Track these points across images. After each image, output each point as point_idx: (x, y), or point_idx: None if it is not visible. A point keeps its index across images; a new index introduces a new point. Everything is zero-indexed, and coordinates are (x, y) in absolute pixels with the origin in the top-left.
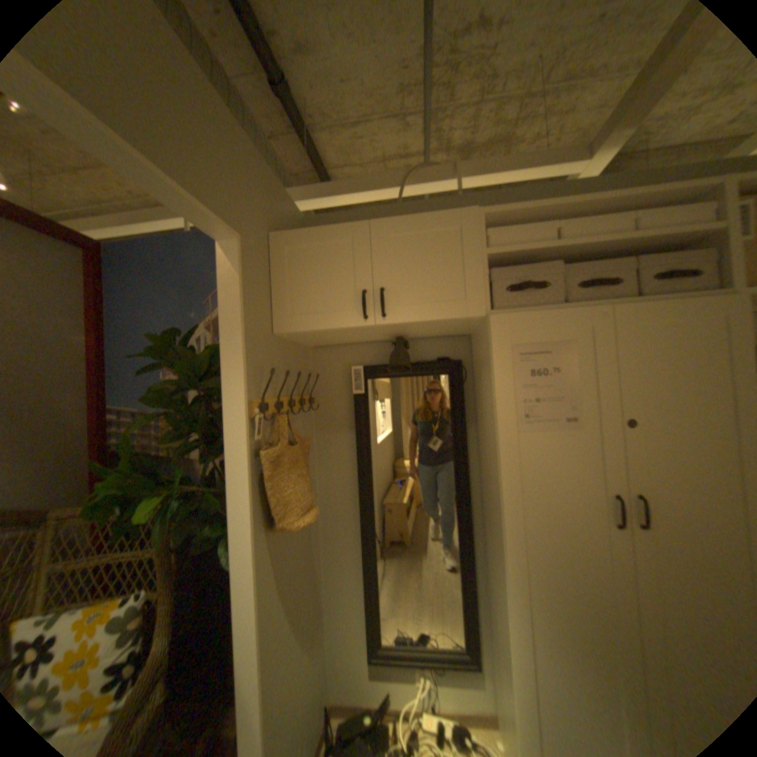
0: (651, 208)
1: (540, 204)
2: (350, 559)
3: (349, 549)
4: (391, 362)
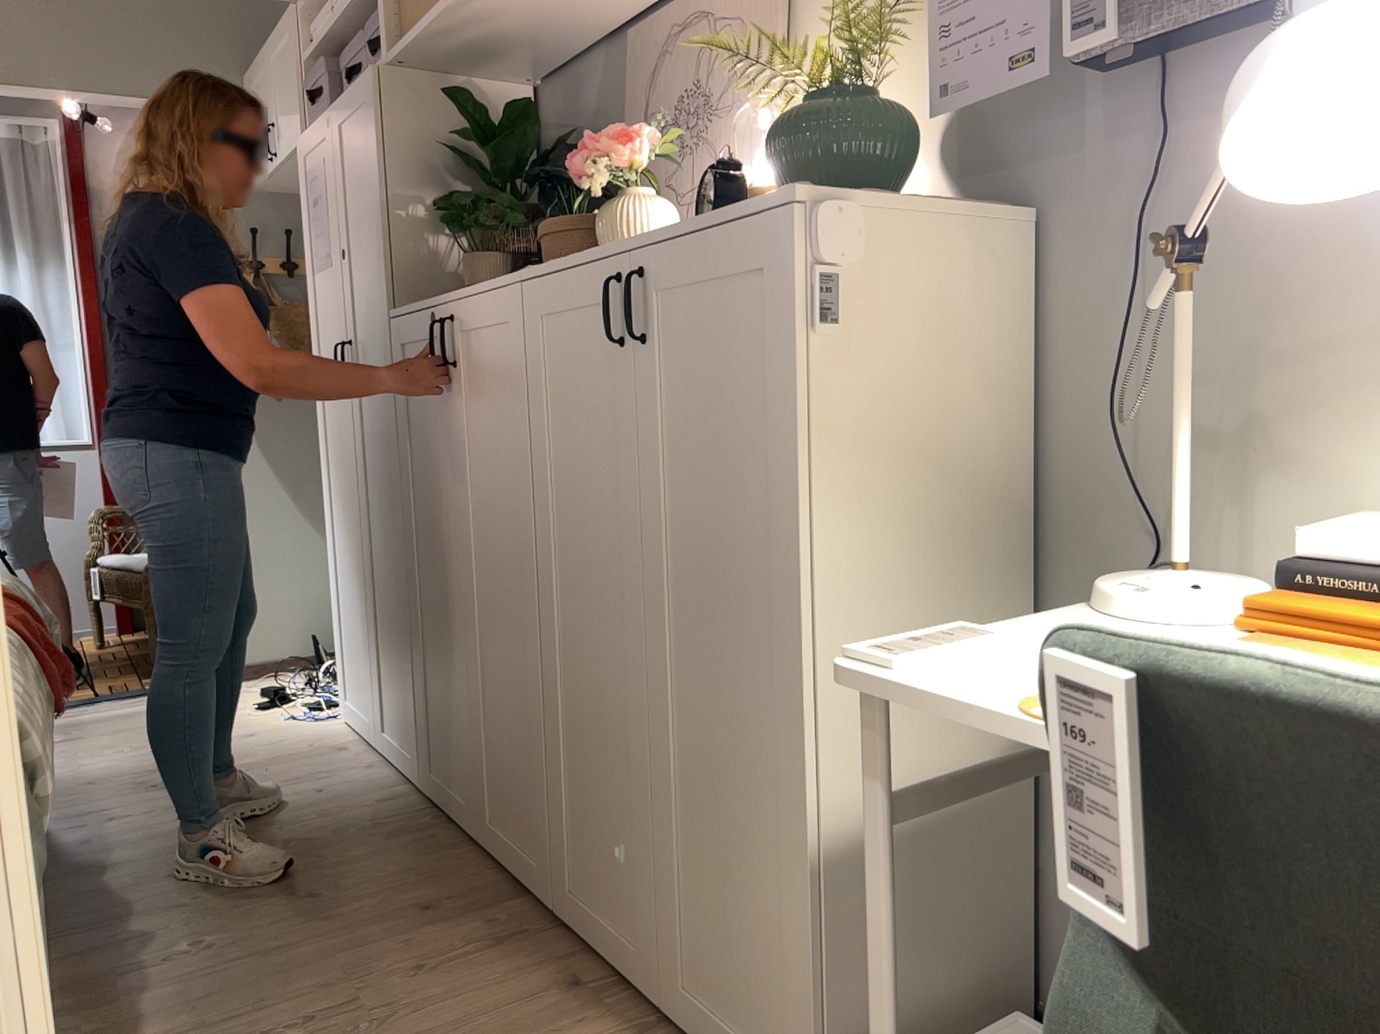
0: None
1: None
2: None
3: None
4: None
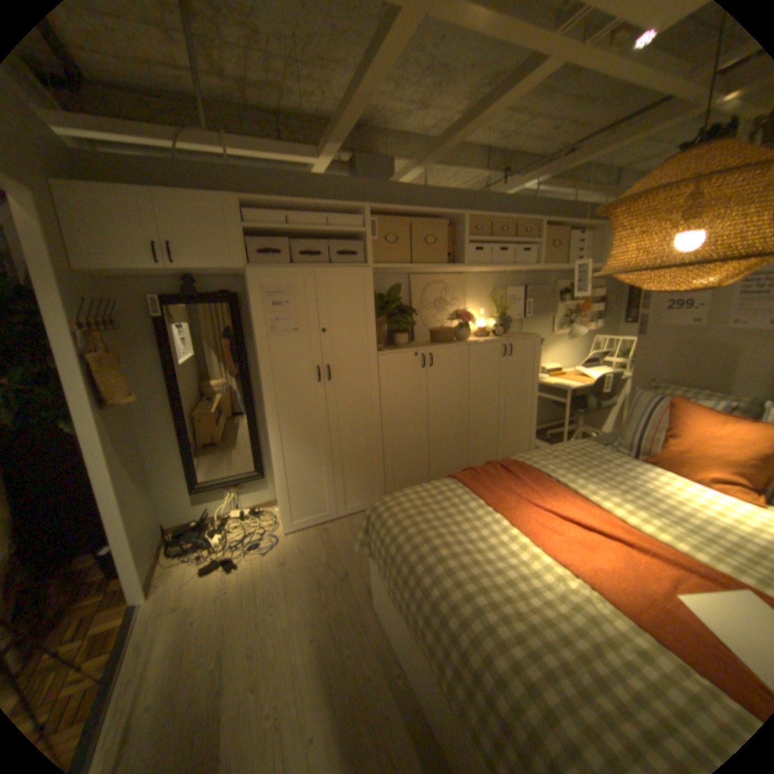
0: (339, 210)
1: (274, 199)
2: (166, 435)
3: (165, 428)
4: (182, 292)
